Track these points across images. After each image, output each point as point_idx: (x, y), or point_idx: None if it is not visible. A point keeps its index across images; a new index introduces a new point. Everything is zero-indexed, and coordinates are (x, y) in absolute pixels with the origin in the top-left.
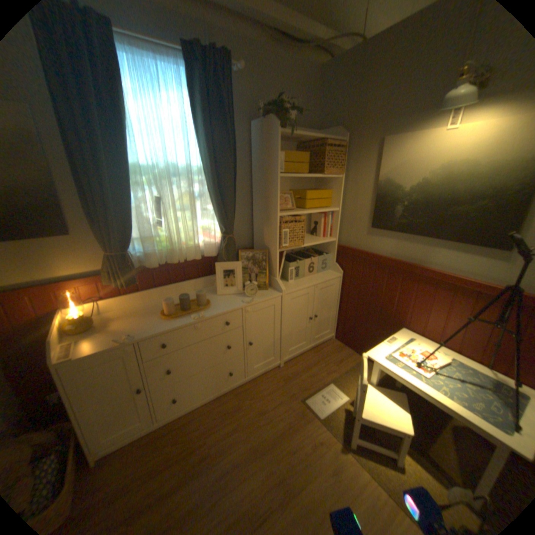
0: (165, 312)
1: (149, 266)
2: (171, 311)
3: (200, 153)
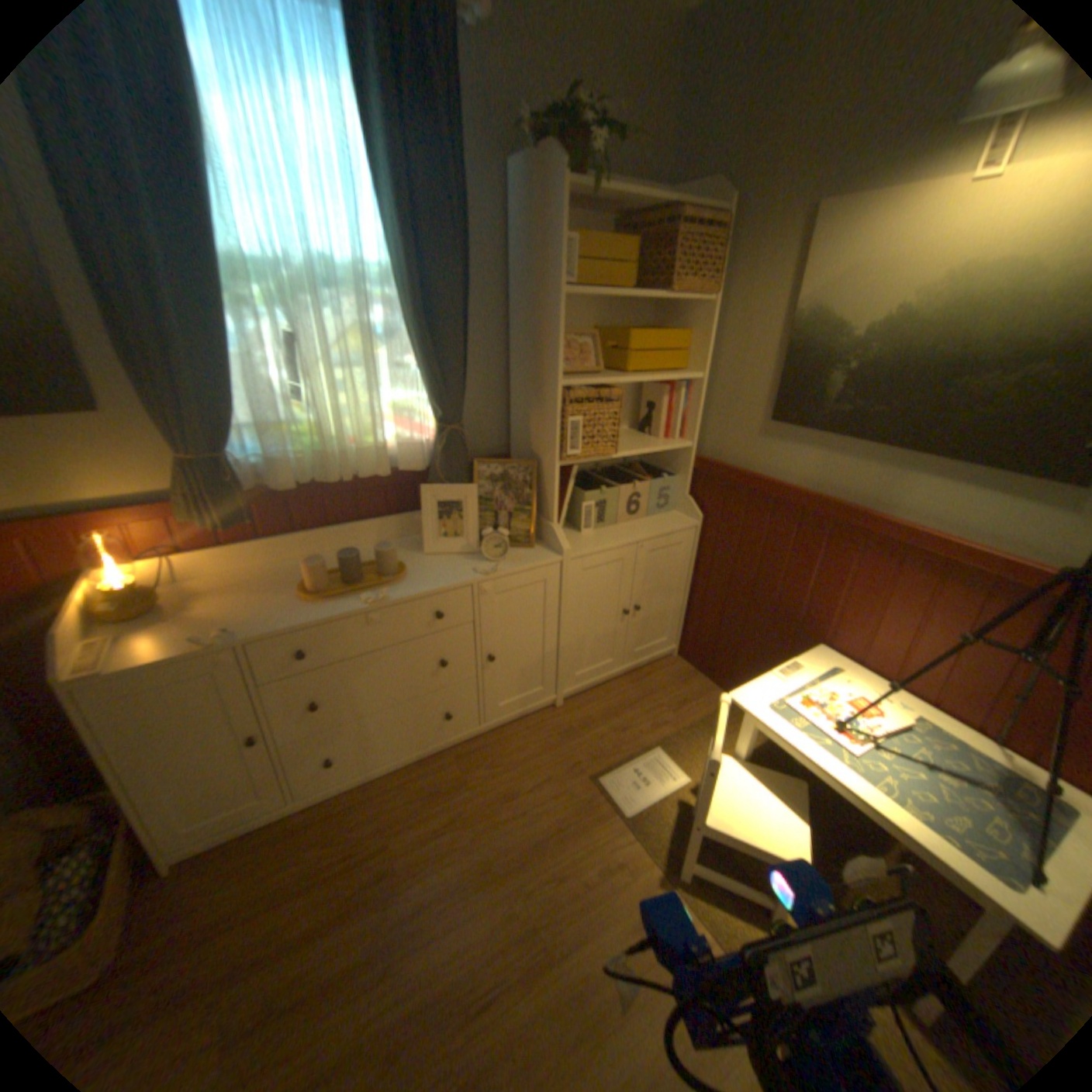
0: (309, 584)
1: (278, 486)
2: (322, 584)
3: (389, 233)
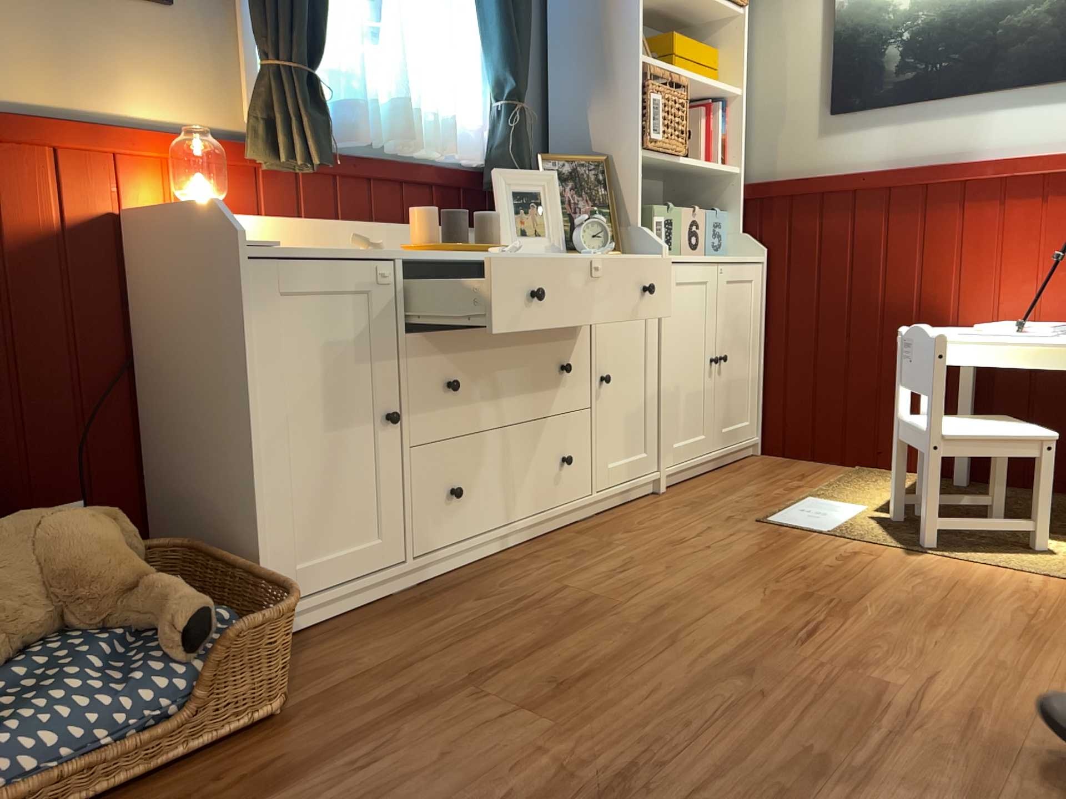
0: (419, 239)
1: (354, 136)
2: (435, 238)
3: None
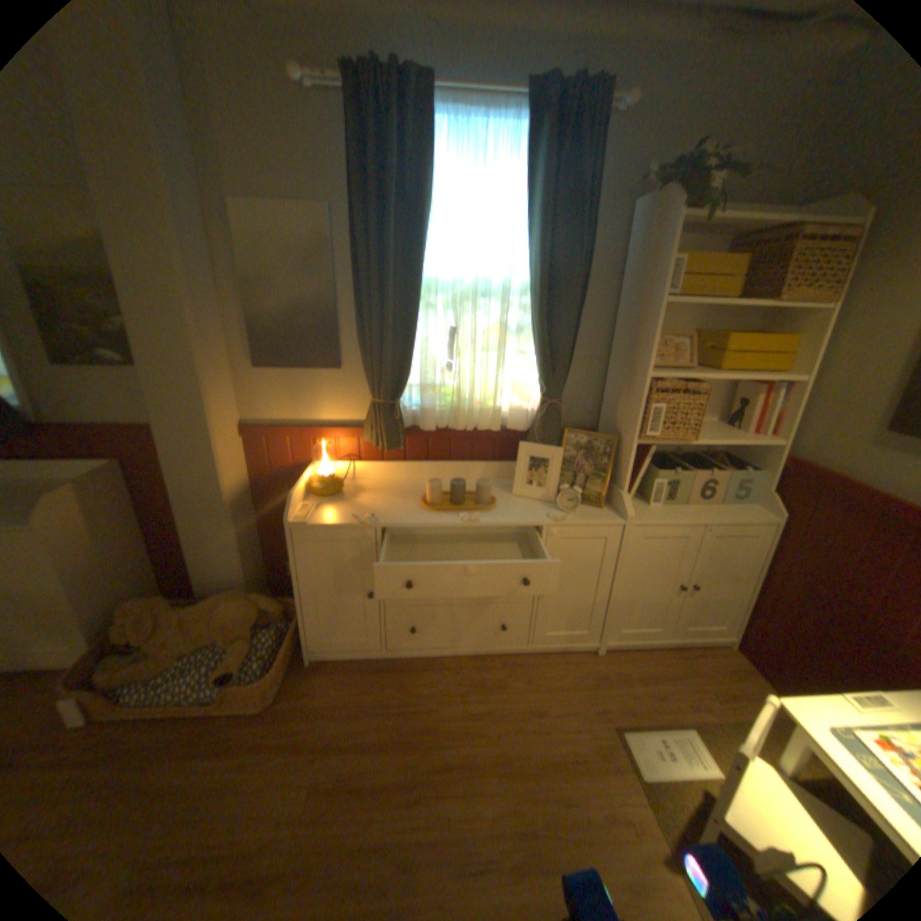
0: (428, 497)
1: (424, 427)
2: (436, 499)
3: (532, 259)
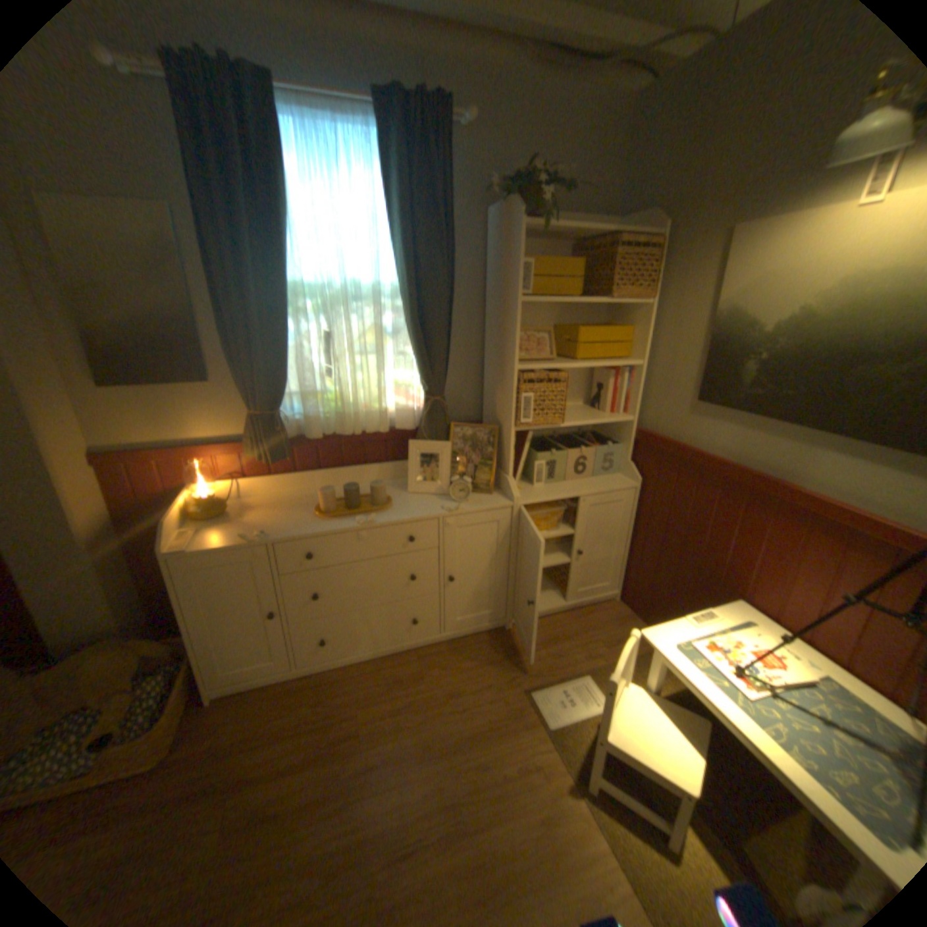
0: (321, 506)
1: (309, 435)
2: (330, 507)
3: (398, 263)
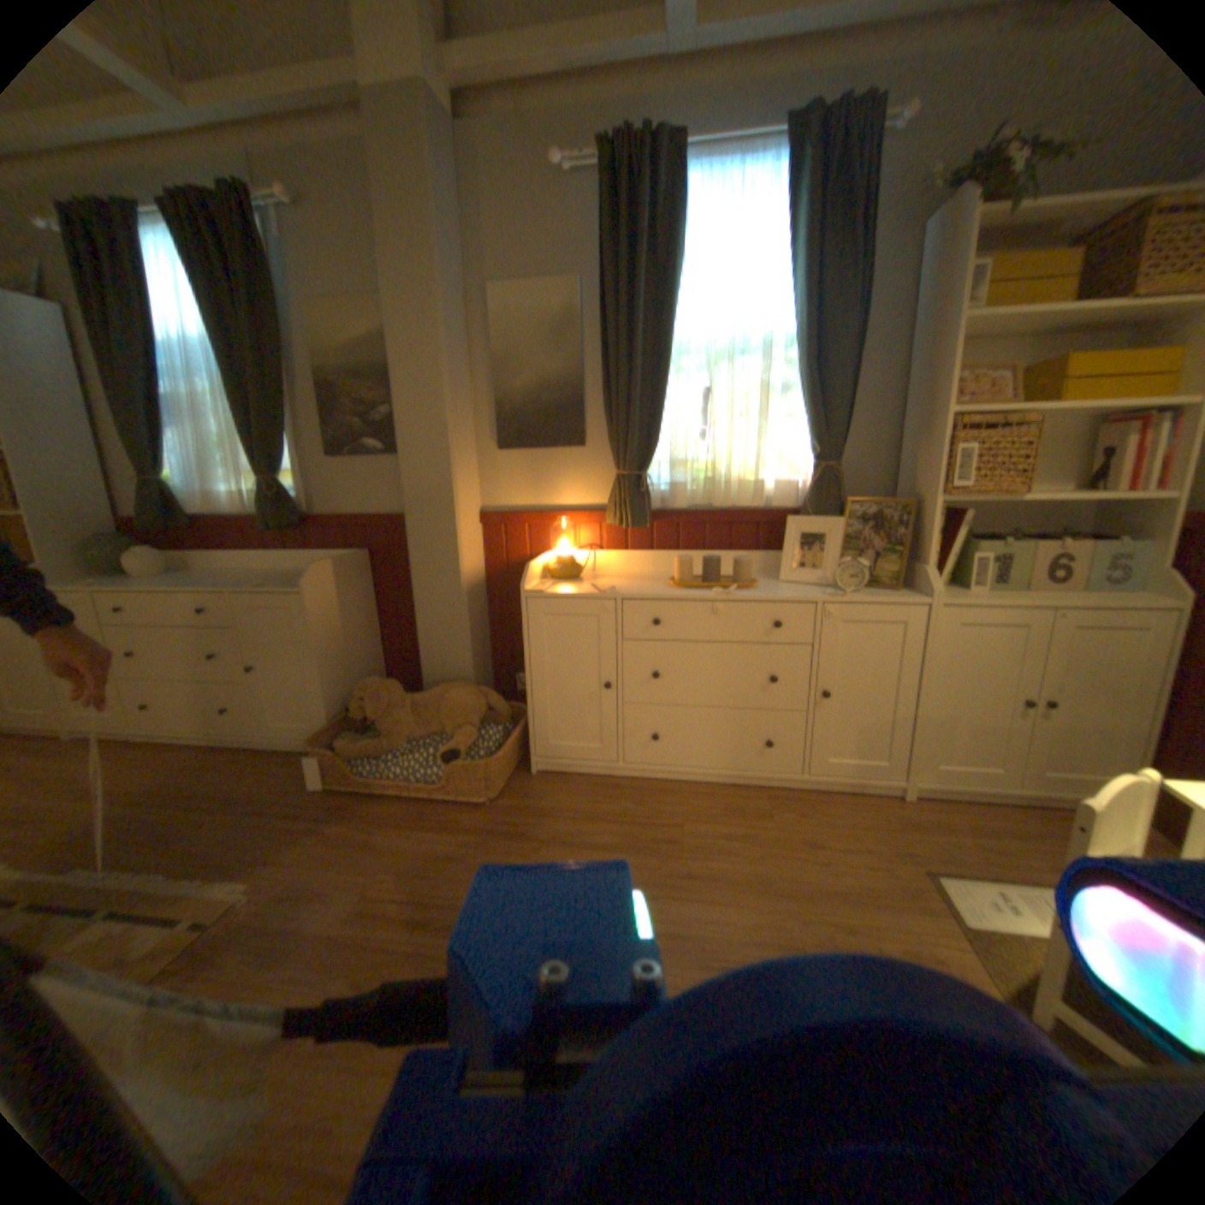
0: (676, 577)
1: (673, 504)
2: (685, 577)
3: (798, 305)
